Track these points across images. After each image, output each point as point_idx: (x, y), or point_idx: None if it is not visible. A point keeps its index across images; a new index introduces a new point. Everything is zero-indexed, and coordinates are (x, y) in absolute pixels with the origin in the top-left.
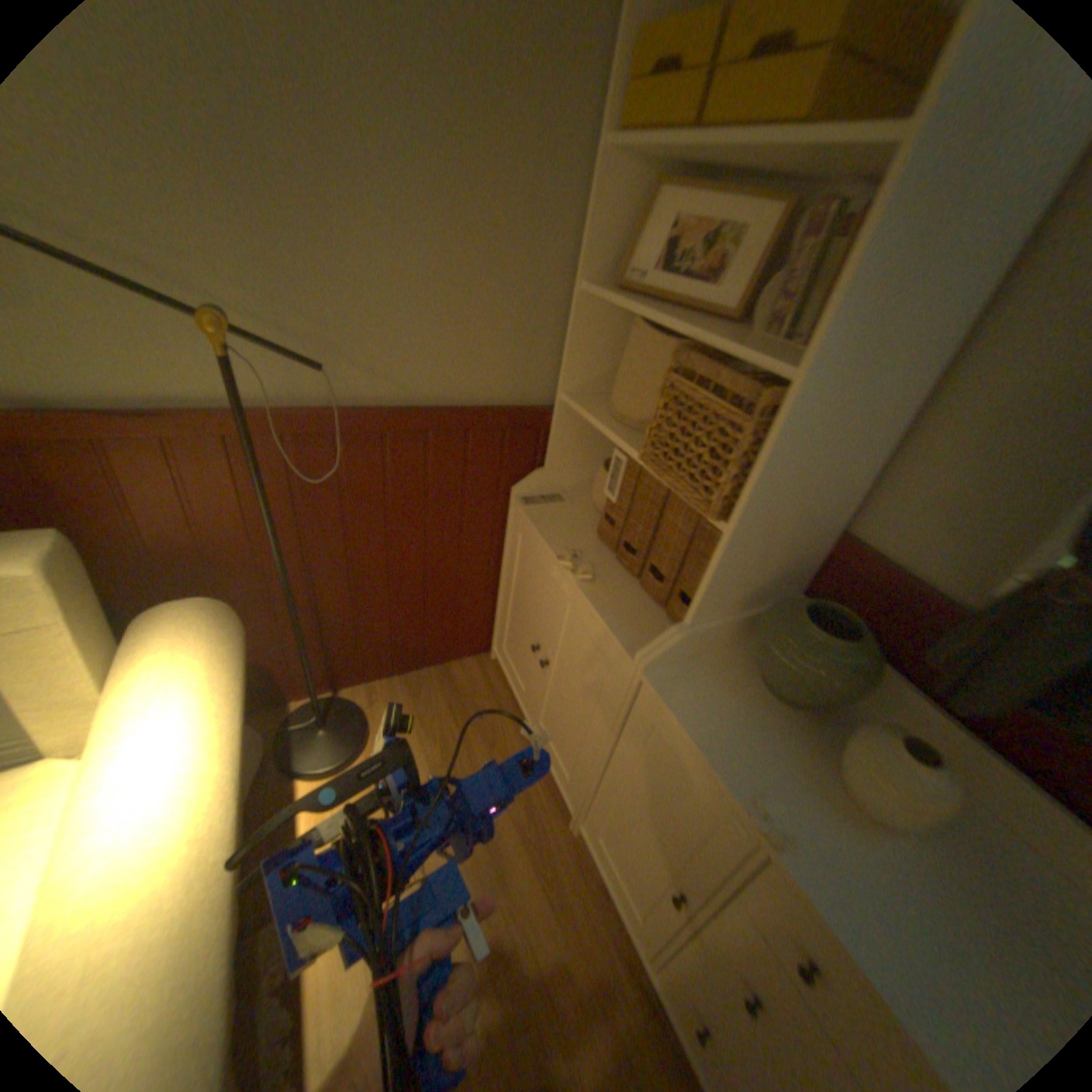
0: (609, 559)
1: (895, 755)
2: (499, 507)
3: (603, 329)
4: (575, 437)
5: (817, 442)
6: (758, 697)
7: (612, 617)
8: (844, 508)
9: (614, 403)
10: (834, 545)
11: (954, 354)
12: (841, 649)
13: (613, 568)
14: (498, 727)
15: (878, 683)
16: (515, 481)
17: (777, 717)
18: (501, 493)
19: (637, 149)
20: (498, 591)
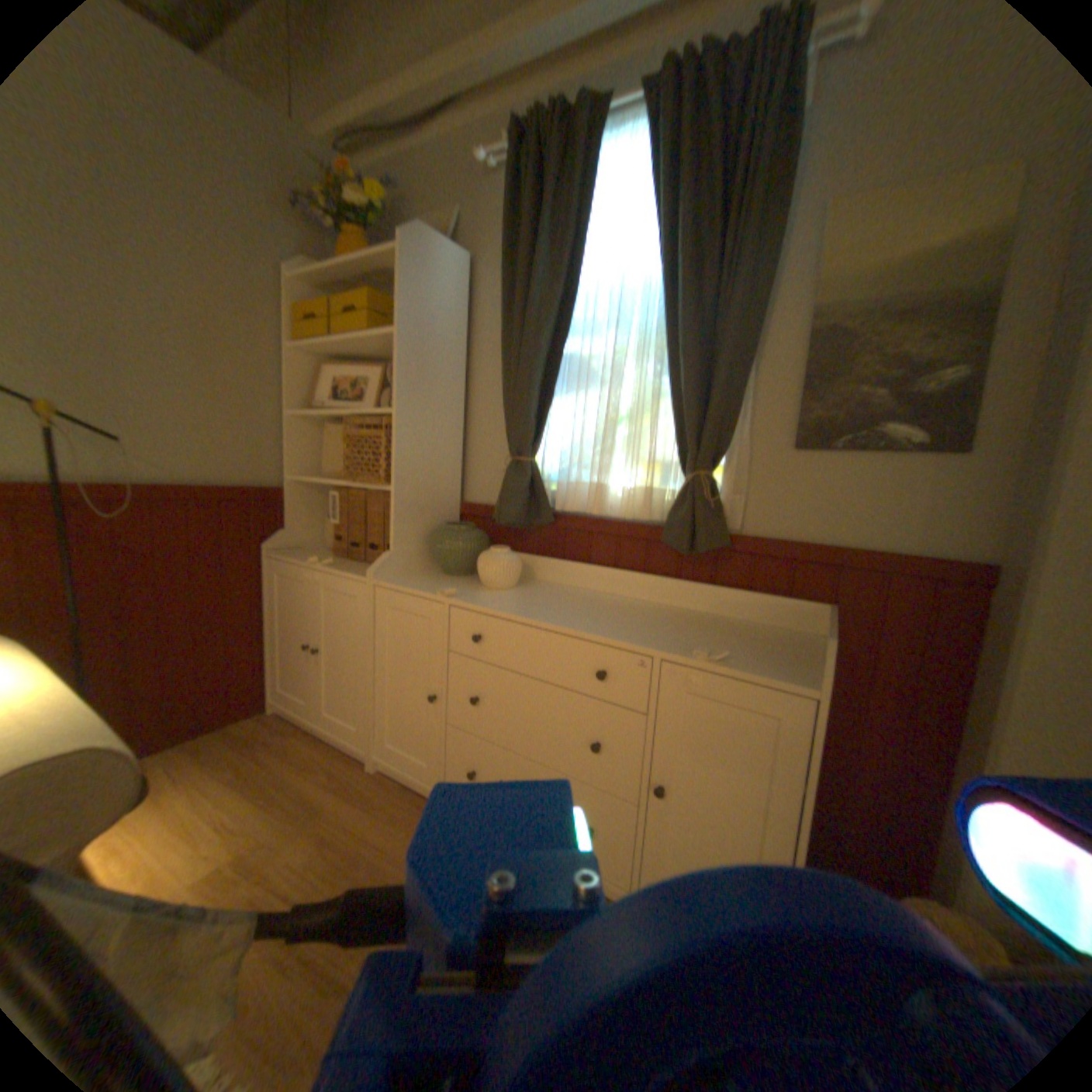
0: (344, 561)
1: (489, 553)
2: (253, 564)
3: (307, 438)
4: (303, 506)
5: (416, 442)
6: (440, 578)
7: (350, 573)
8: (452, 484)
9: (324, 473)
10: (459, 508)
11: (462, 411)
12: (462, 530)
13: (347, 563)
14: (286, 747)
15: (484, 542)
16: (263, 541)
17: (451, 580)
18: (253, 553)
19: (304, 351)
20: (264, 642)
